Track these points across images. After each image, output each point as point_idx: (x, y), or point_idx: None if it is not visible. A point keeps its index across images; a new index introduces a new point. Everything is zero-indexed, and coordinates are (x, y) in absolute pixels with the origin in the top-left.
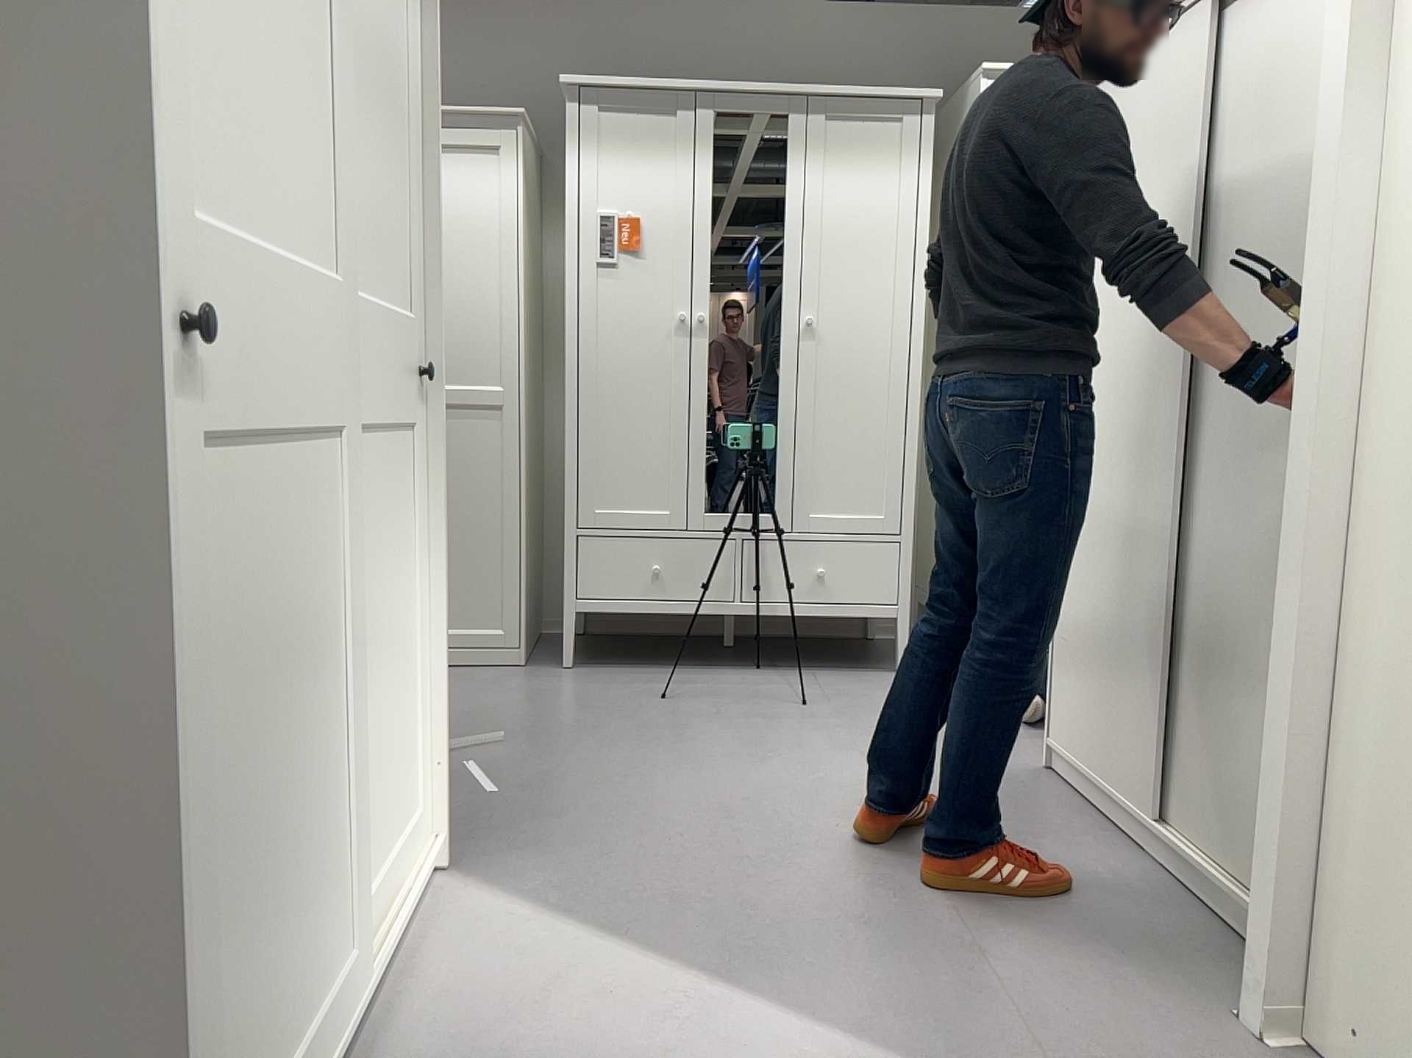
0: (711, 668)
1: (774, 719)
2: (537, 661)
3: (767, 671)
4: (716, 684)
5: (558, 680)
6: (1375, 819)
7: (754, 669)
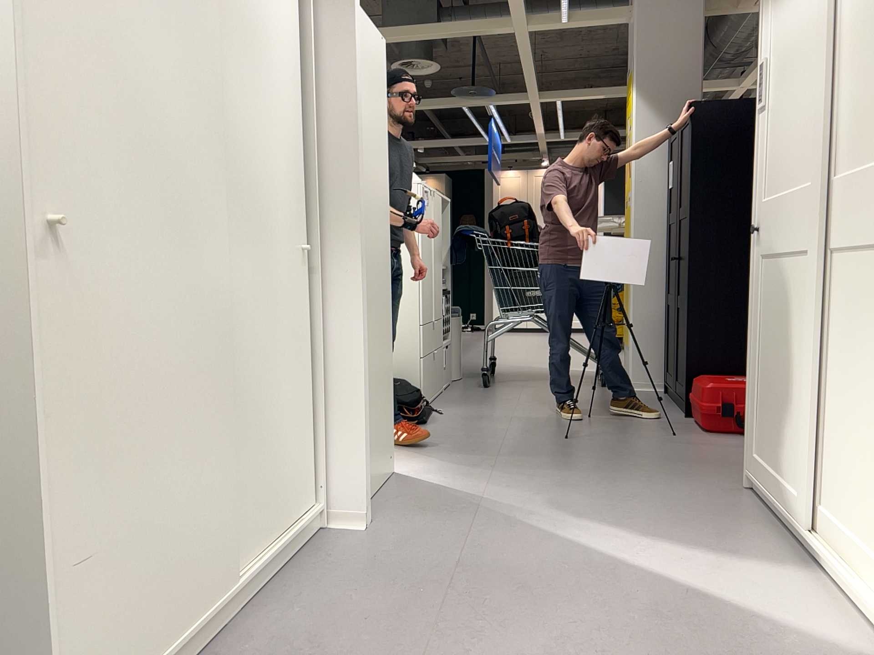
0: None
1: None
2: None
3: None
4: None
5: None
6: (364, 394)
7: None
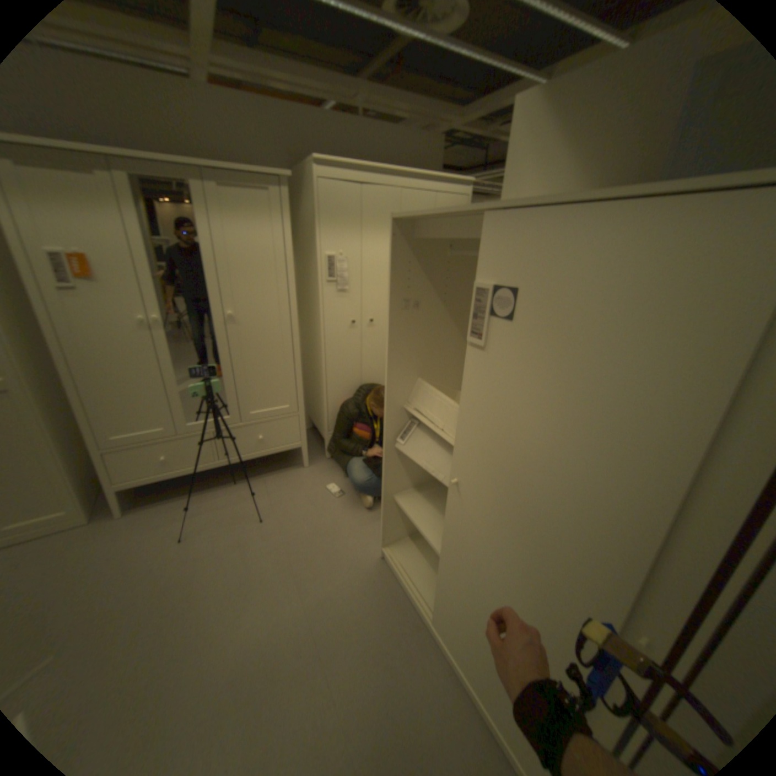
0: (207, 490)
1: (243, 545)
2: (98, 513)
3: (239, 485)
4: (211, 510)
5: (110, 536)
6: None
7: (232, 485)
